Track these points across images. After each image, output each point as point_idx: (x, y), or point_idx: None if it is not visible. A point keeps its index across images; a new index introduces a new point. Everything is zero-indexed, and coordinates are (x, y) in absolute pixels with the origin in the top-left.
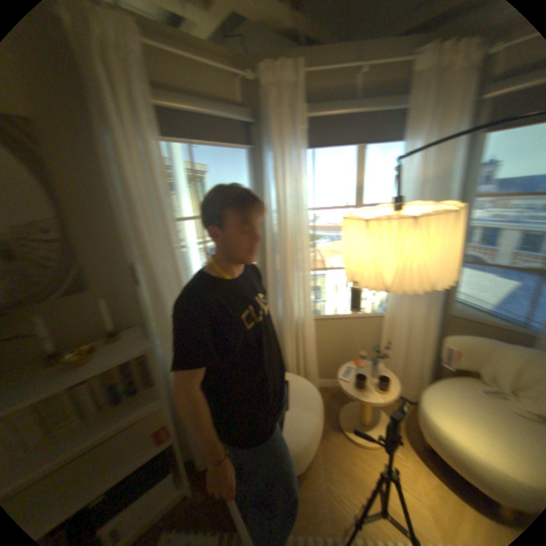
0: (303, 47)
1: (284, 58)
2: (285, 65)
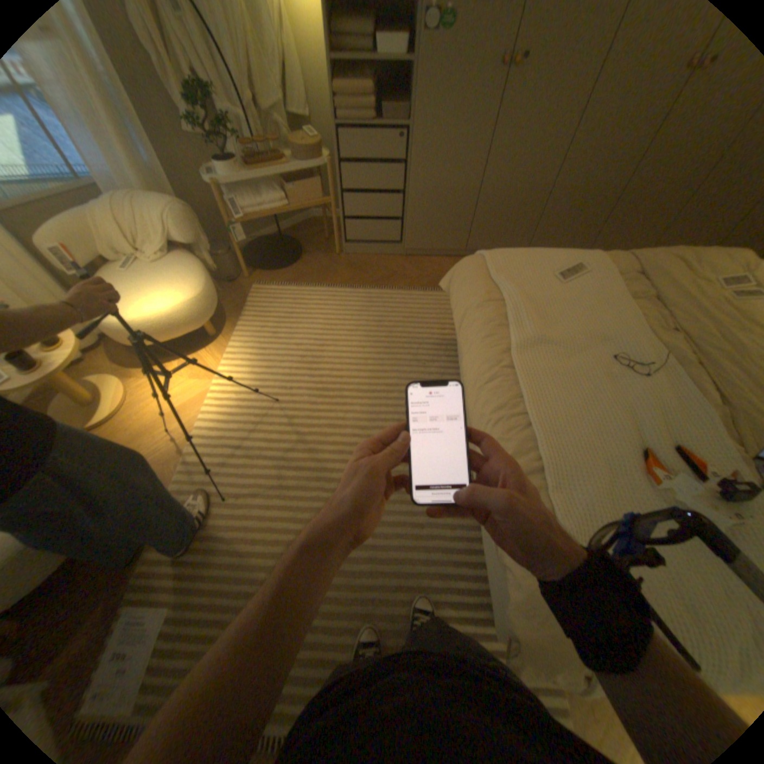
0: None
1: None
2: None
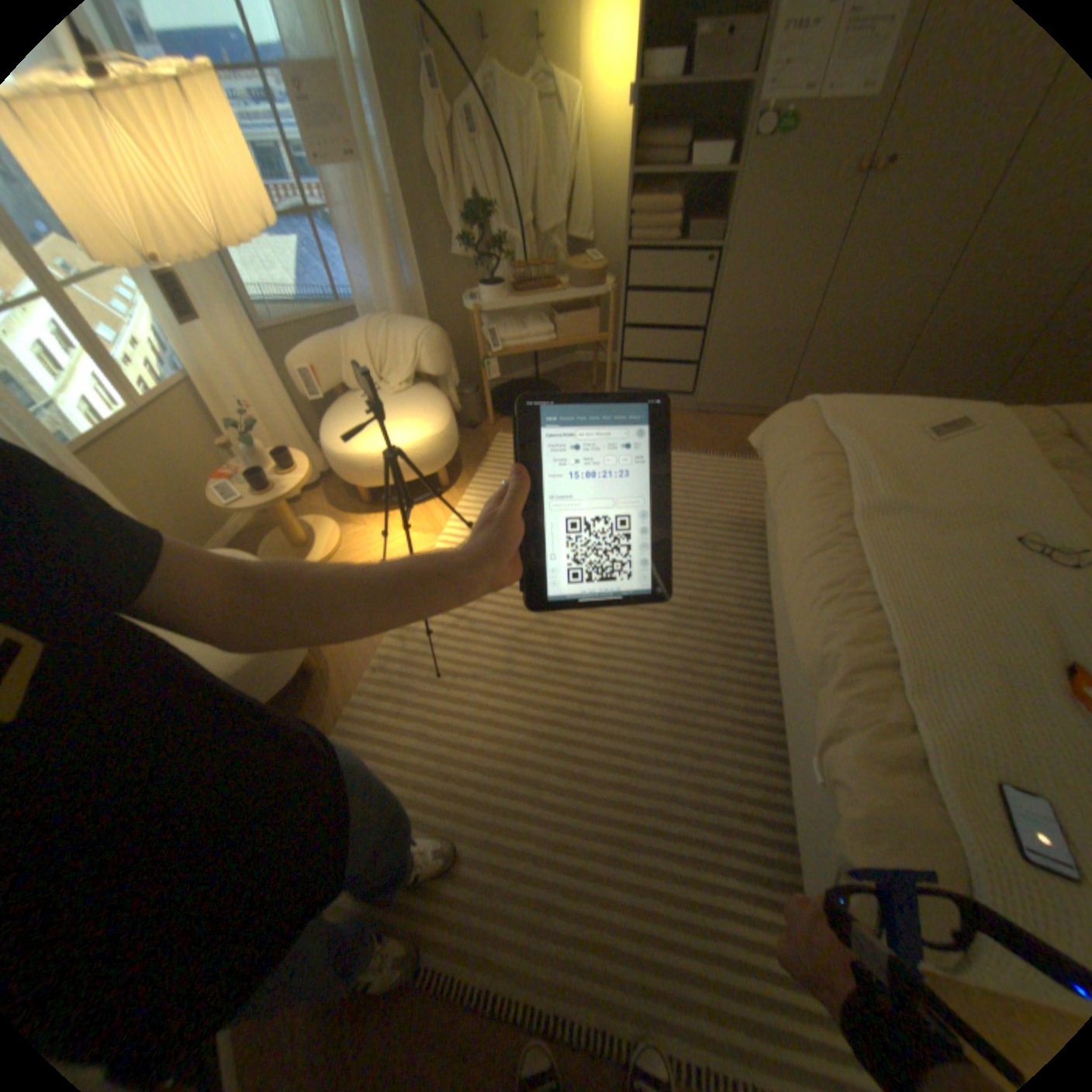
0: None
1: None
2: None
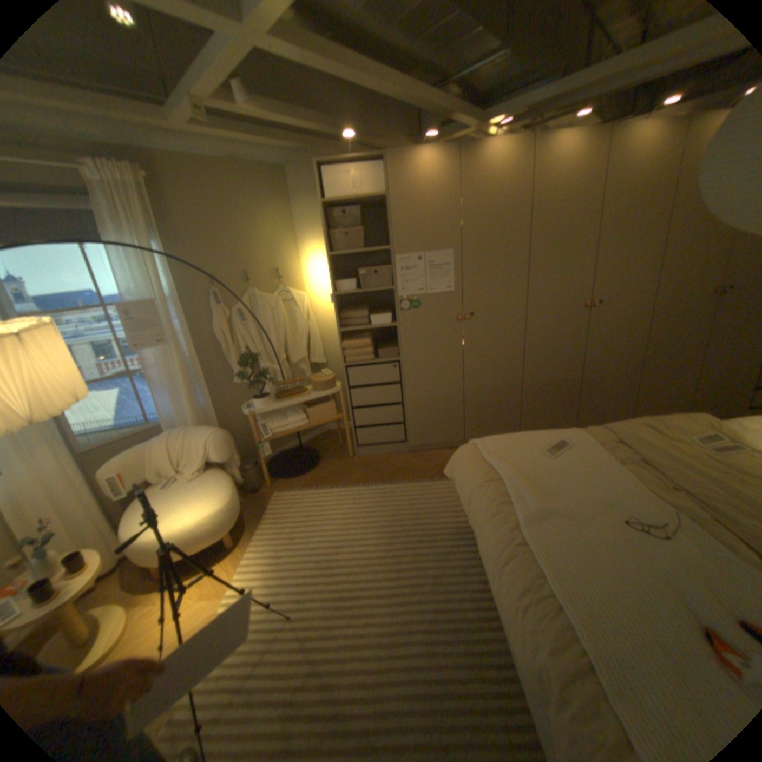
0: None
1: None
2: None
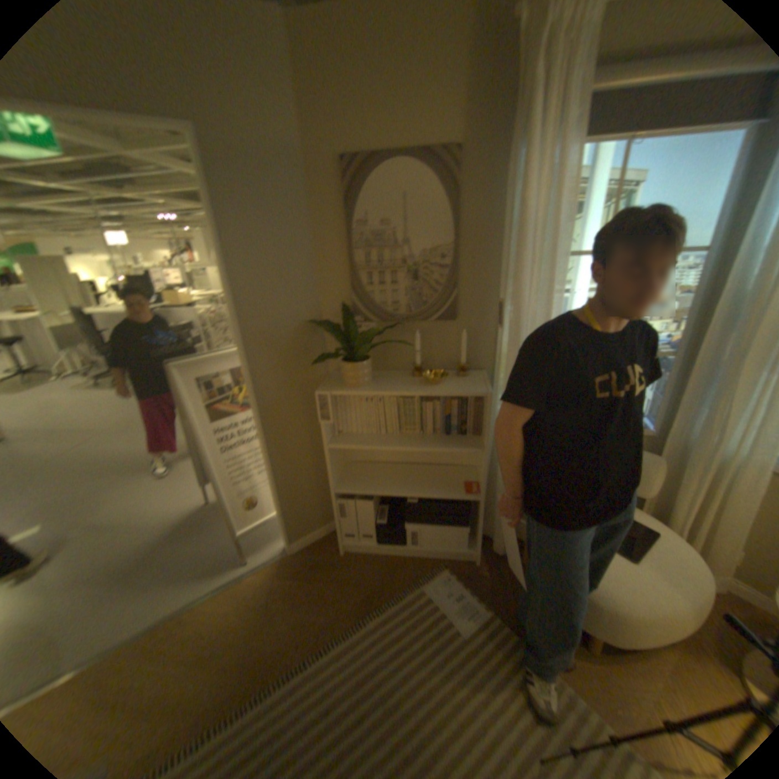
0: None
1: None
2: None
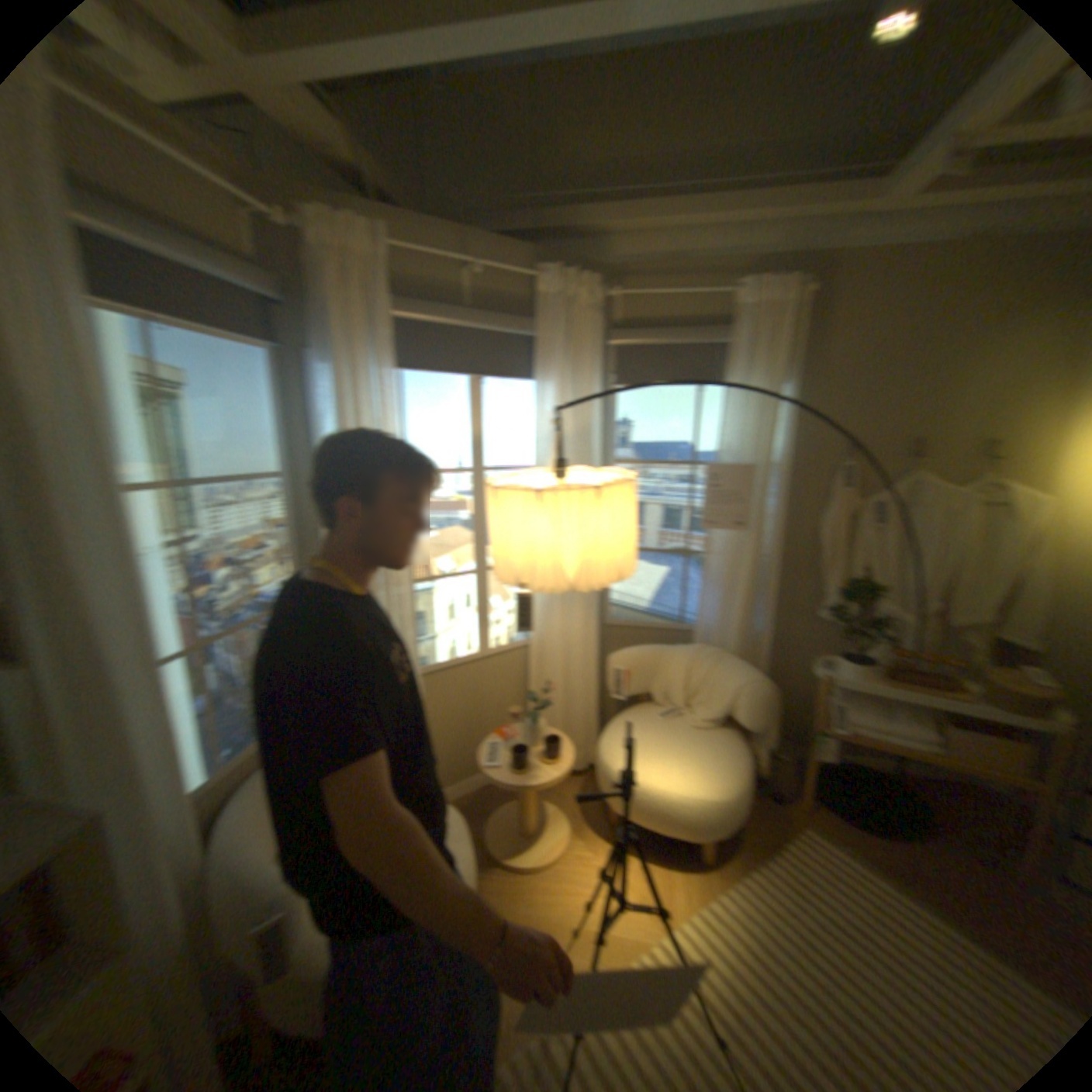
0: (364, 195)
1: (343, 207)
2: (345, 219)
